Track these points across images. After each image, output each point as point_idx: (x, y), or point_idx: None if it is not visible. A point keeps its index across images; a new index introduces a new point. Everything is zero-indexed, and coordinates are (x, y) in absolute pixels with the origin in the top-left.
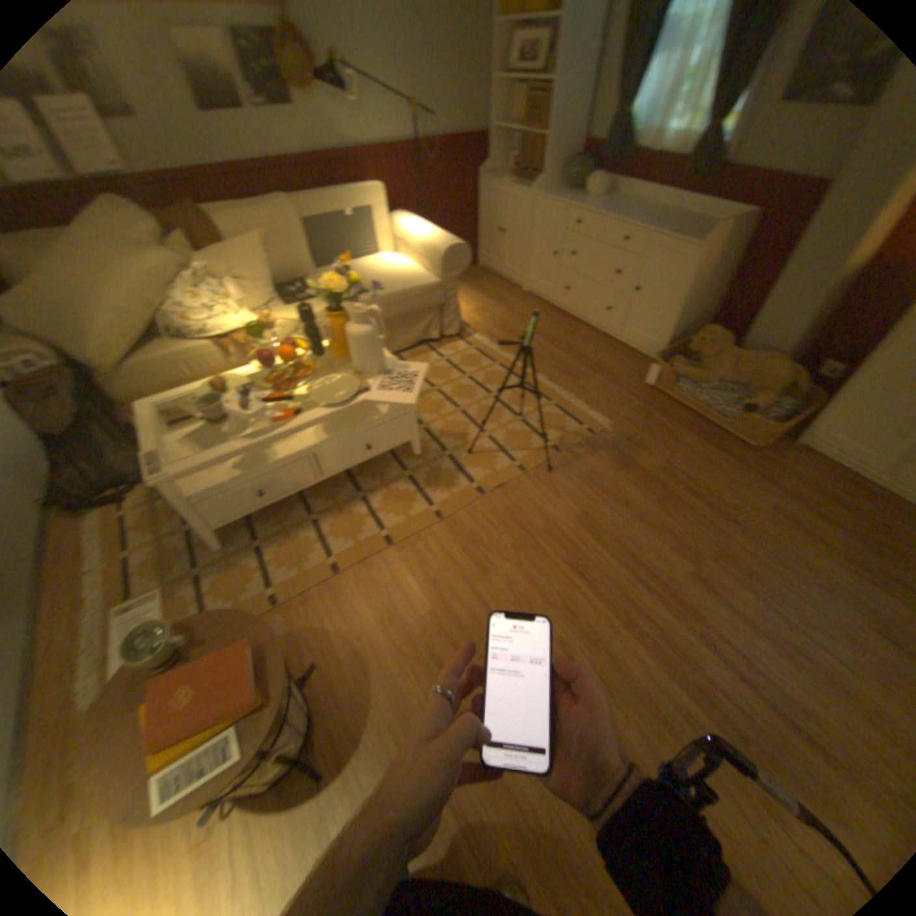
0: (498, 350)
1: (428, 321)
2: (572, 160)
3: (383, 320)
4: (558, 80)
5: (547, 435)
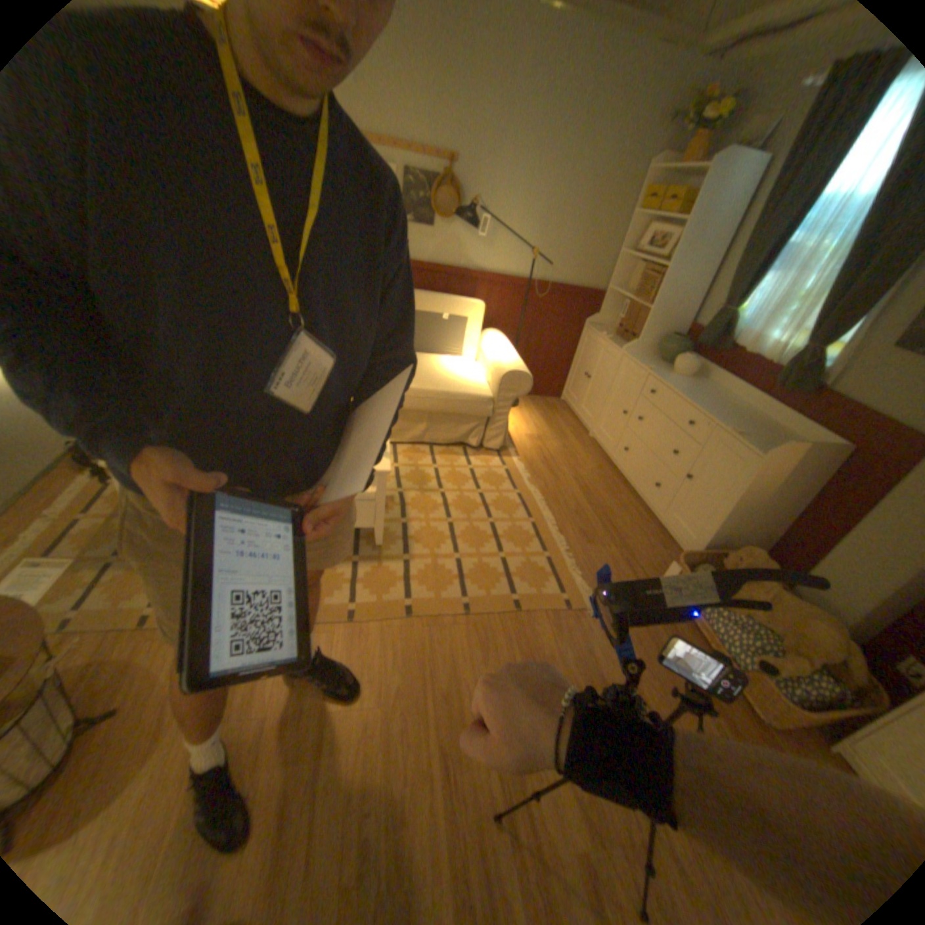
0: (528, 481)
1: (472, 428)
2: (671, 337)
3: (426, 412)
4: (675, 268)
5: (519, 587)
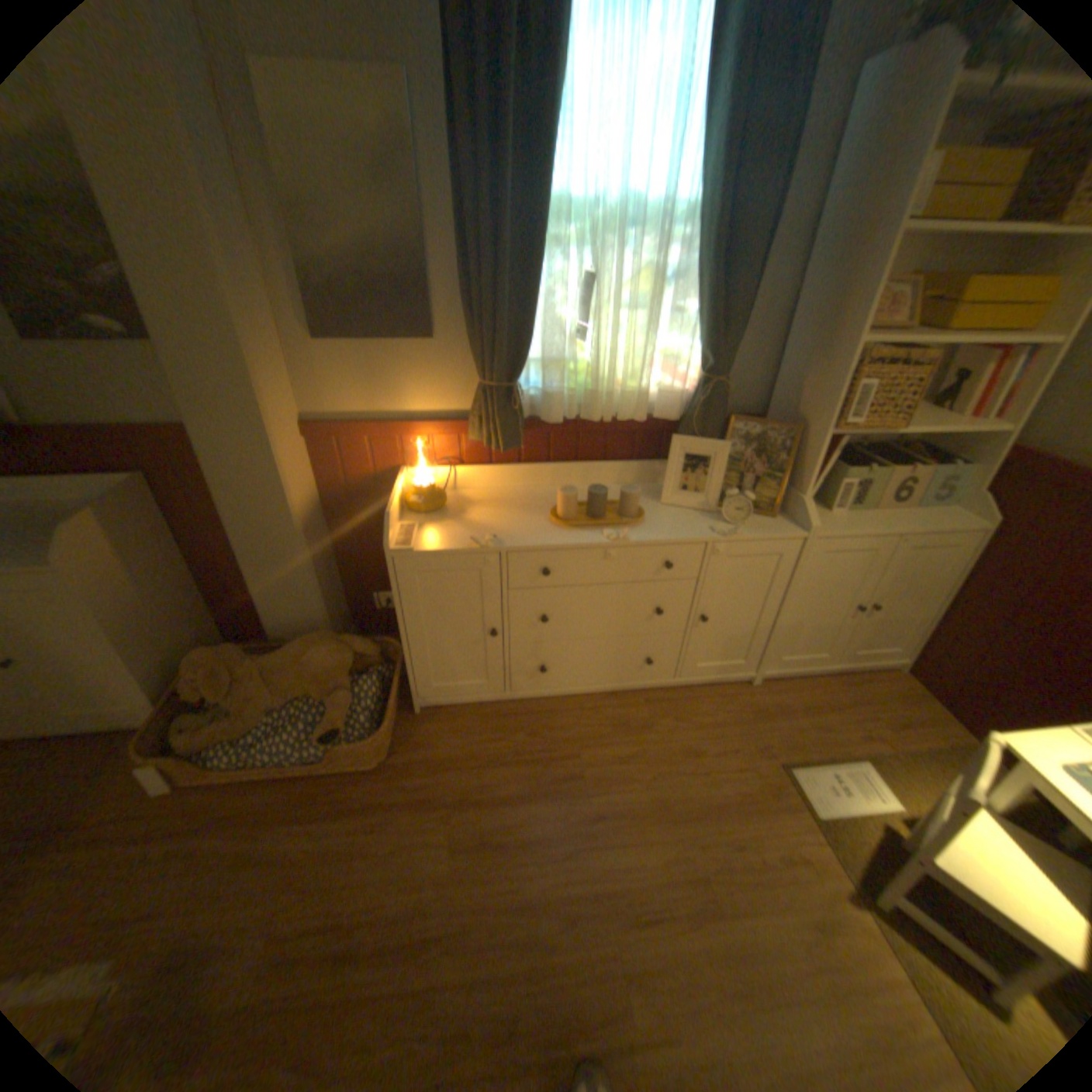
0: None
1: None
2: None
3: None
4: None
5: None
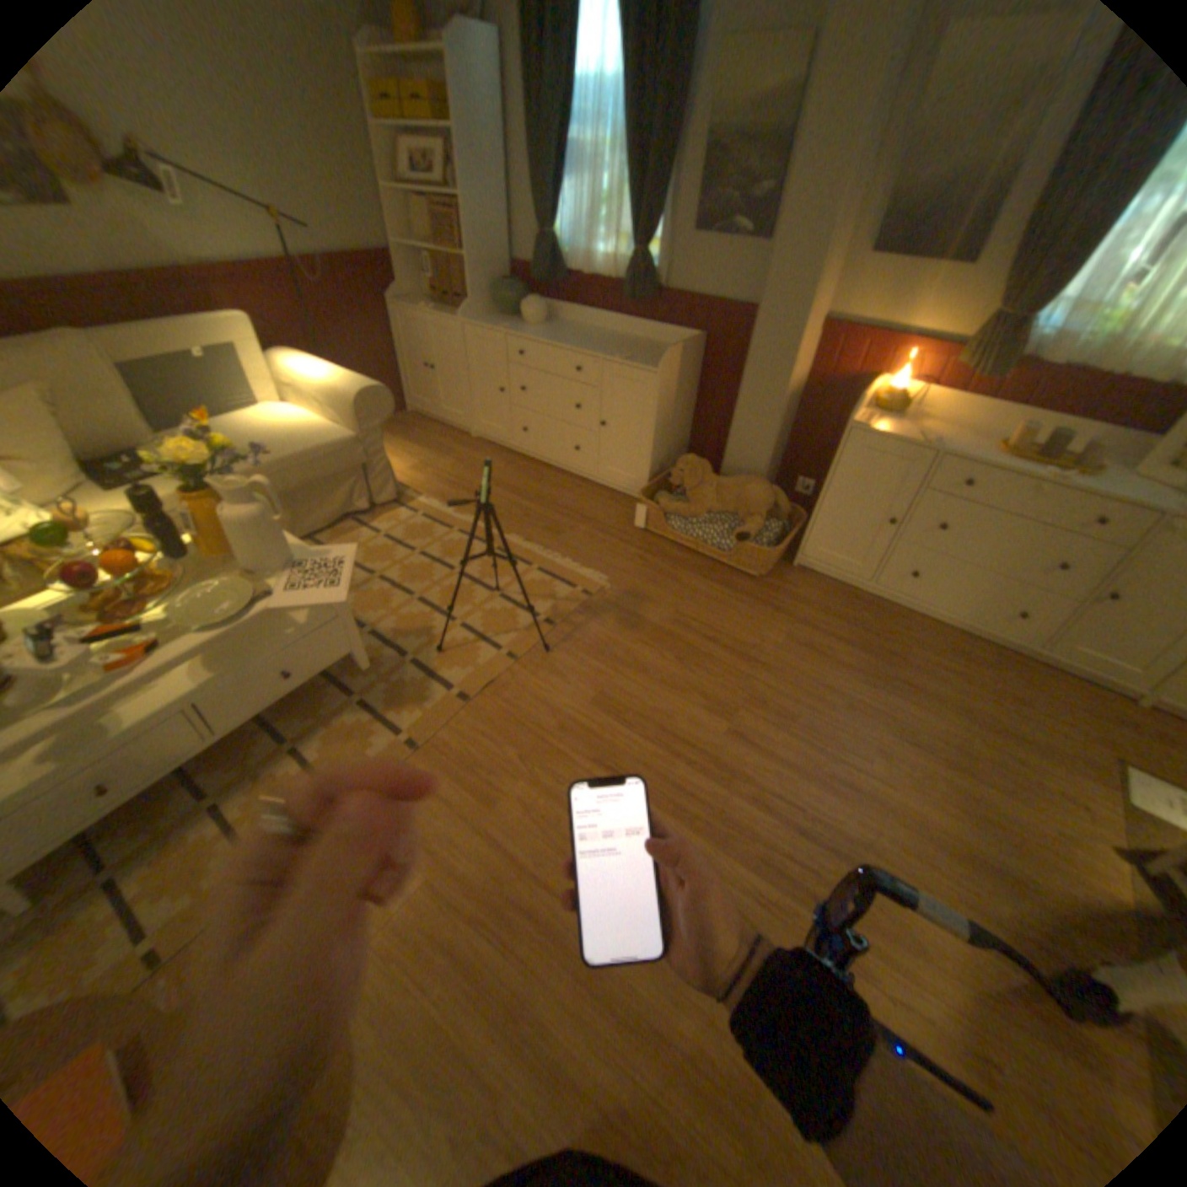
0: (455, 513)
1: (351, 487)
2: (501, 284)
3: (283, 493)
4: (465, 196)
5: (538, 607)
